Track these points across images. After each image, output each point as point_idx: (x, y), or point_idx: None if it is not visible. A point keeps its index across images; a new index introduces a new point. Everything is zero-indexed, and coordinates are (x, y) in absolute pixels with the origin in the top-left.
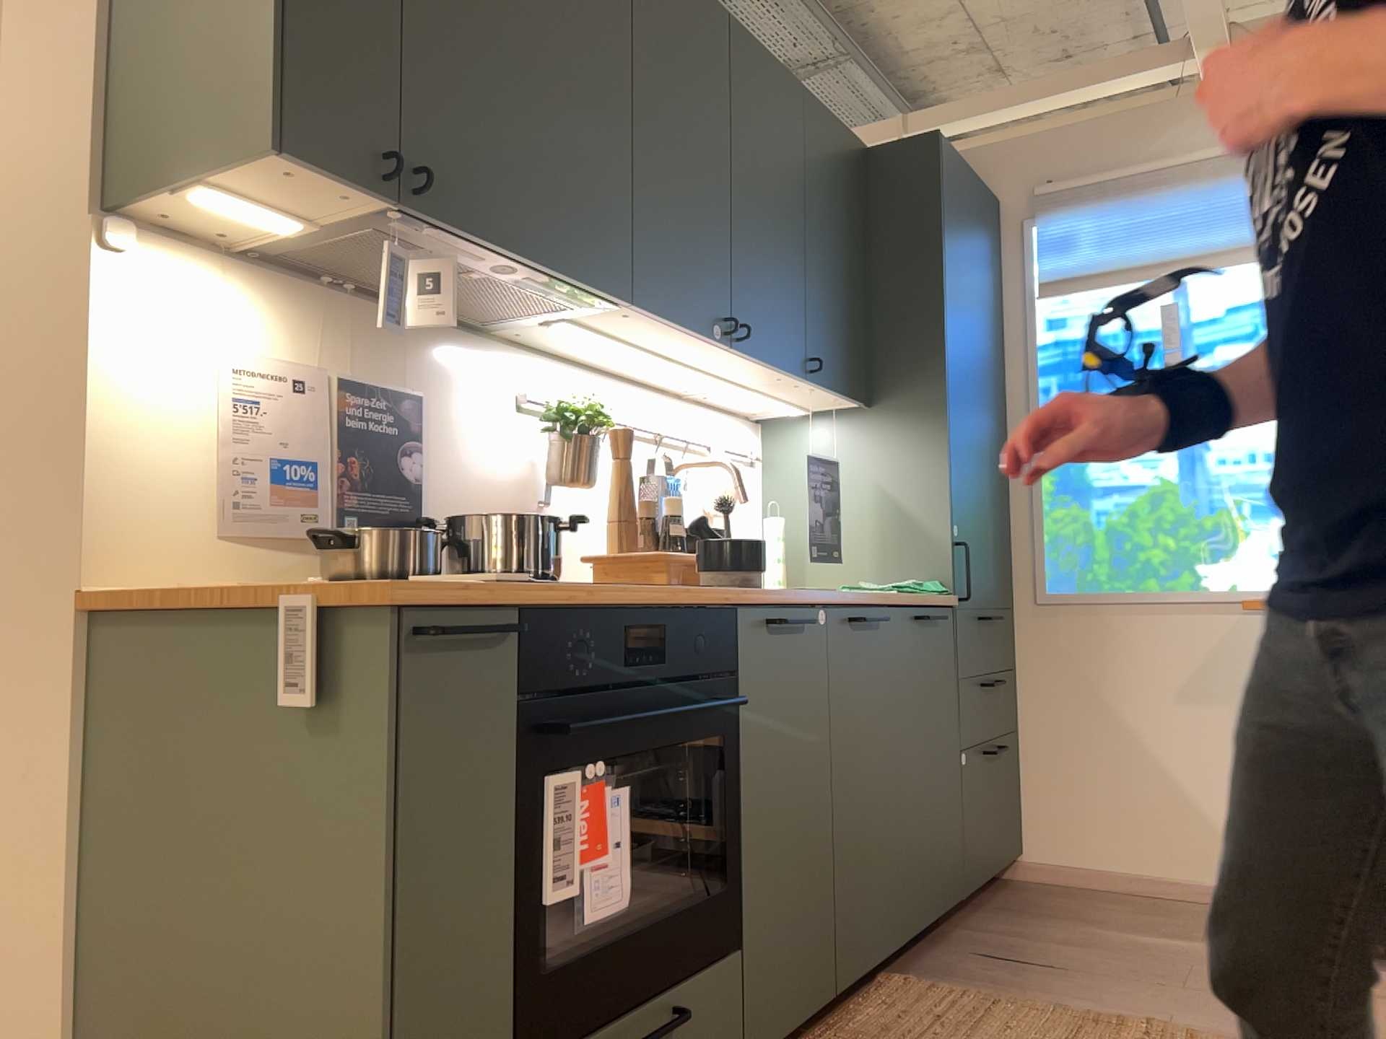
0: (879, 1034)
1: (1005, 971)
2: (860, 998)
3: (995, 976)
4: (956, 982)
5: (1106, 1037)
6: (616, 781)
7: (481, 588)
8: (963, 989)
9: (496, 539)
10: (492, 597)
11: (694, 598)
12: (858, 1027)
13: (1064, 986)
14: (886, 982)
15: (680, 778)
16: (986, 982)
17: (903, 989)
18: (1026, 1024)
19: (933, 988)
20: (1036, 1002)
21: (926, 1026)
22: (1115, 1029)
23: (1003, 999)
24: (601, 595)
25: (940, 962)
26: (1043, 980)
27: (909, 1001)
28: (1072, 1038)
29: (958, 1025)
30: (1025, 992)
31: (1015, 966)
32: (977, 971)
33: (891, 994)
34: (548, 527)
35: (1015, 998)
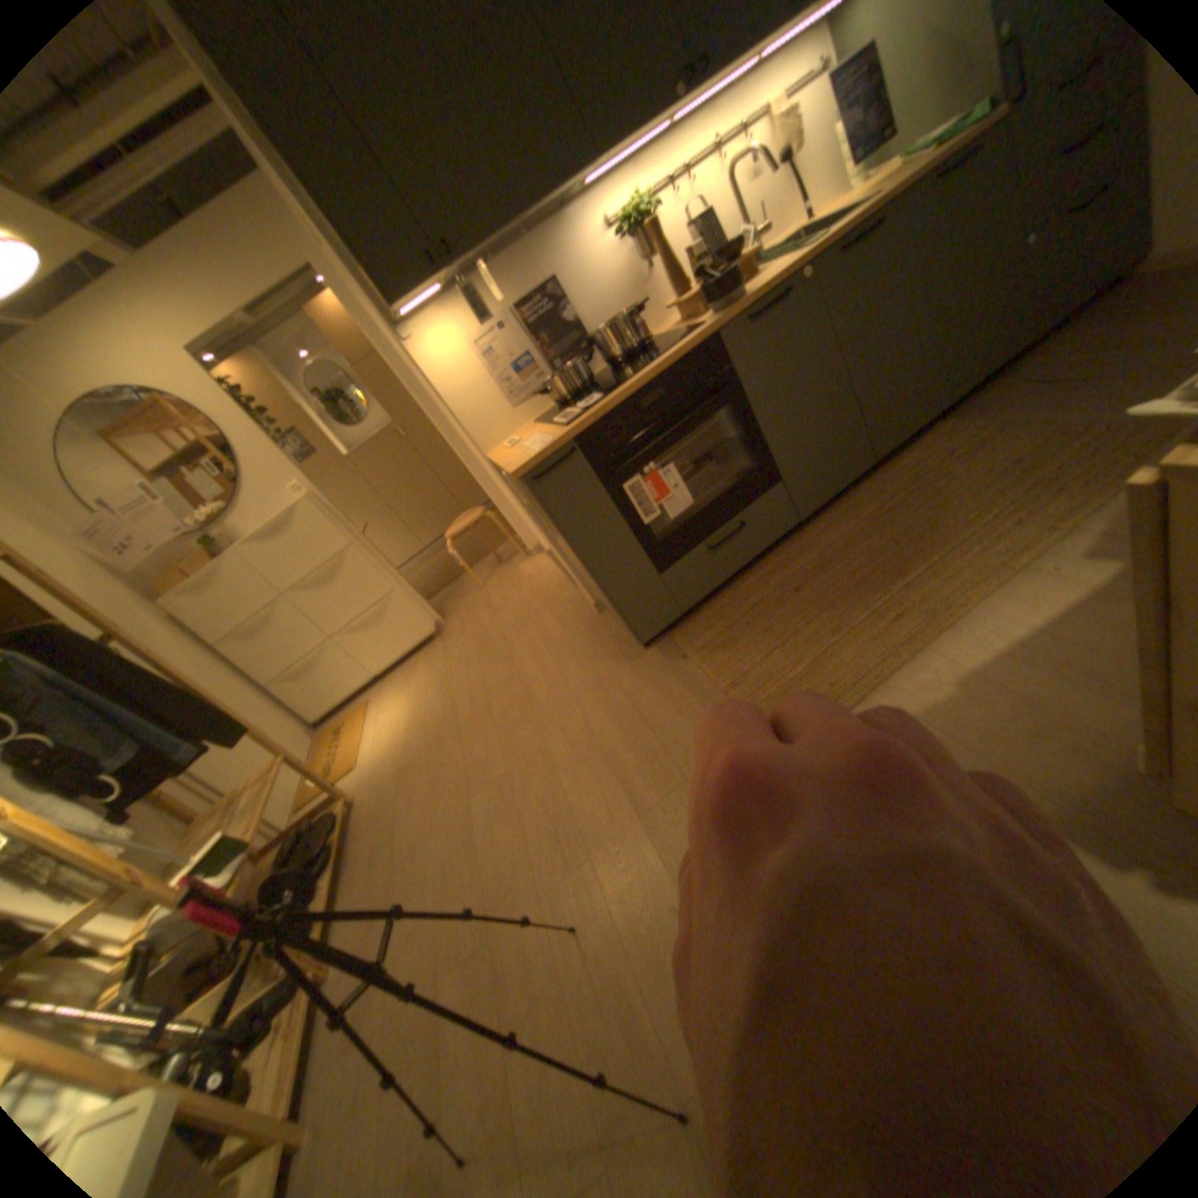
0: (905, 471)
1: (1037, 394)
2: (915, 443)
3: (1024, 401)
4: (990, 414)
5: (1057, 446)
6: (677, 449)
7: (554, 439)
8: (987, 422)
9: (606, 340)
10: (555, 445)
11: (680, 350)
12: (897, 468)
13: (1073, 399)
14: (937, 428)
15: (724, 420)
16: (1012, 409)
17: (945, 431)
18: (1006, 446)
19: (966, 426)
20: (1034, 421)
21: (937, 460)
22: (1072, 437)
23: (1008, 425)
24: (617, 394)
25: (993, 397)
26: (1060, 397)
27: (942, 440)
28: (1030, 452)
29: (959, 455)
30: (1035, 413)
31: (1049, 387)
32: (1013, 400)
33: (934, 438)
34: (627, 318)
35: (1023, 420)
